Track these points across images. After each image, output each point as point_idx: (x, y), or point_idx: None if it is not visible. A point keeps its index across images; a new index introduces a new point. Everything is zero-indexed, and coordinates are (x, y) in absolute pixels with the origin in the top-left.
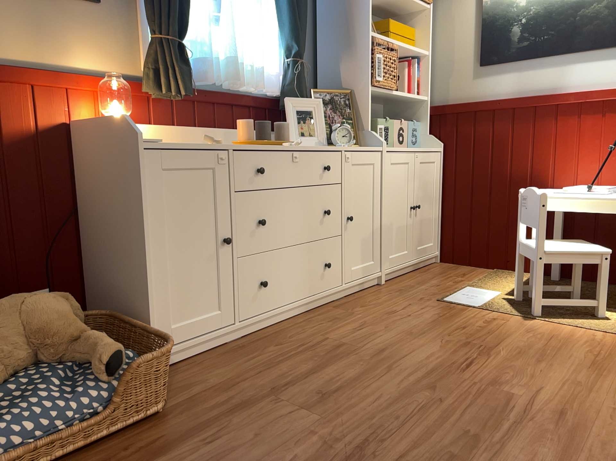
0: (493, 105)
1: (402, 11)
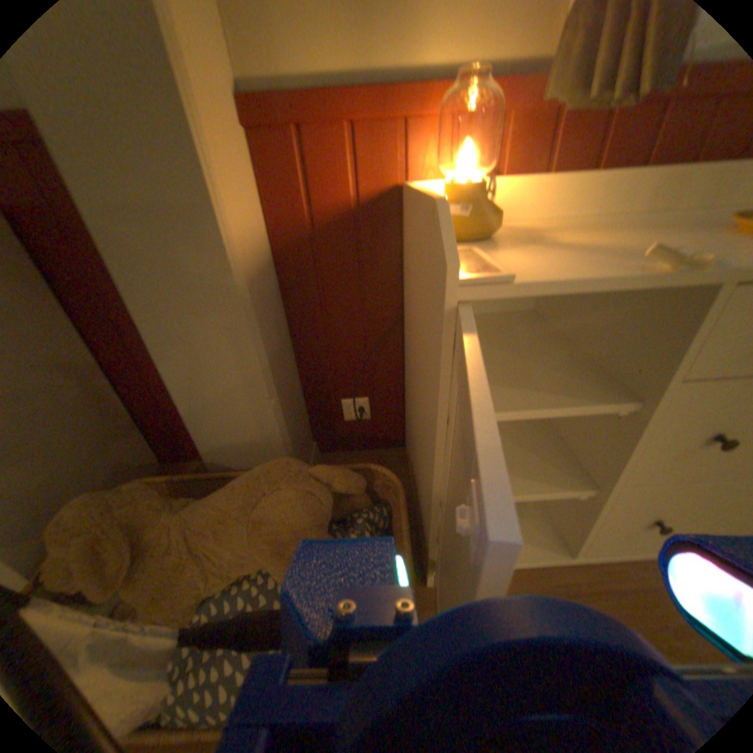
0: None
1: None
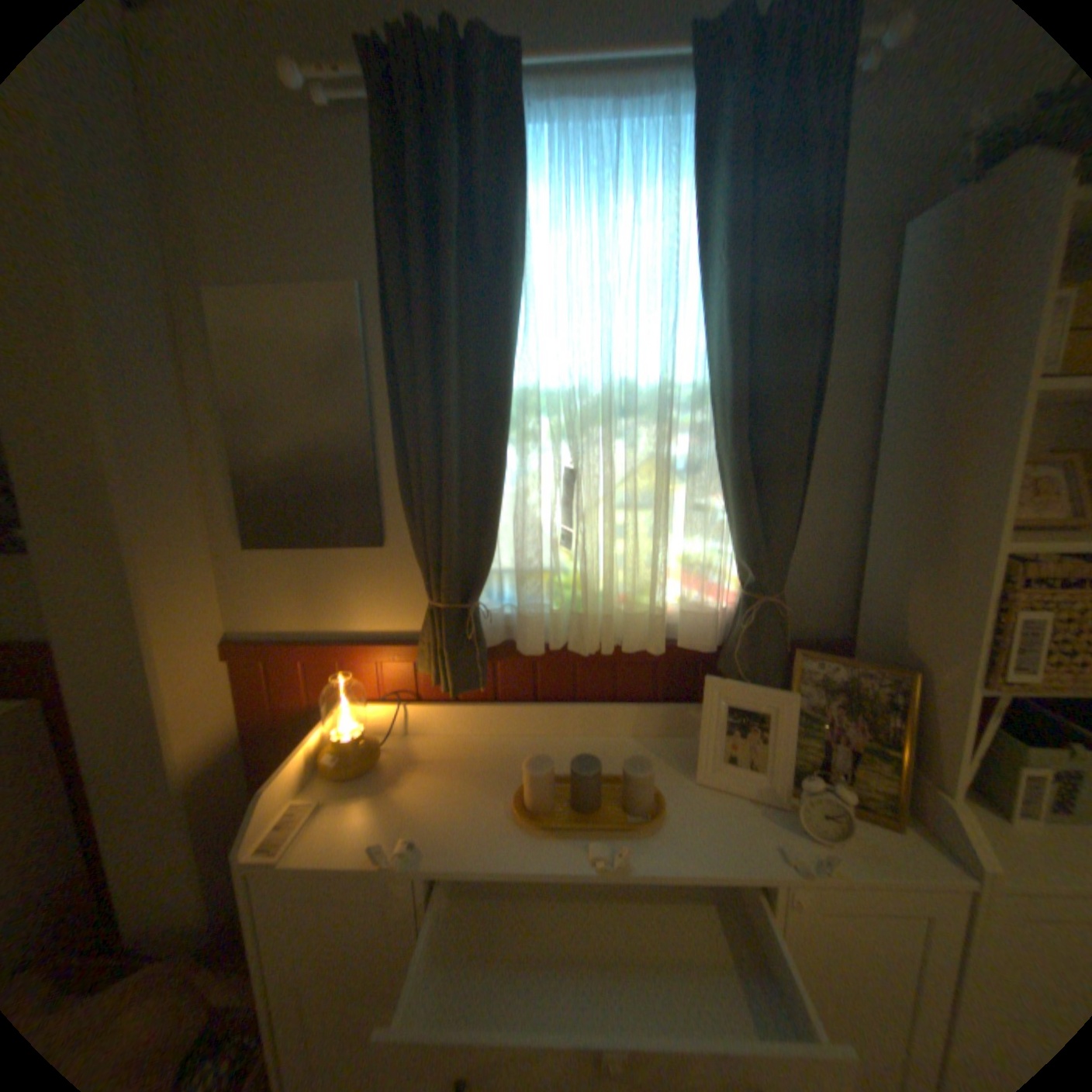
0: None
1: None
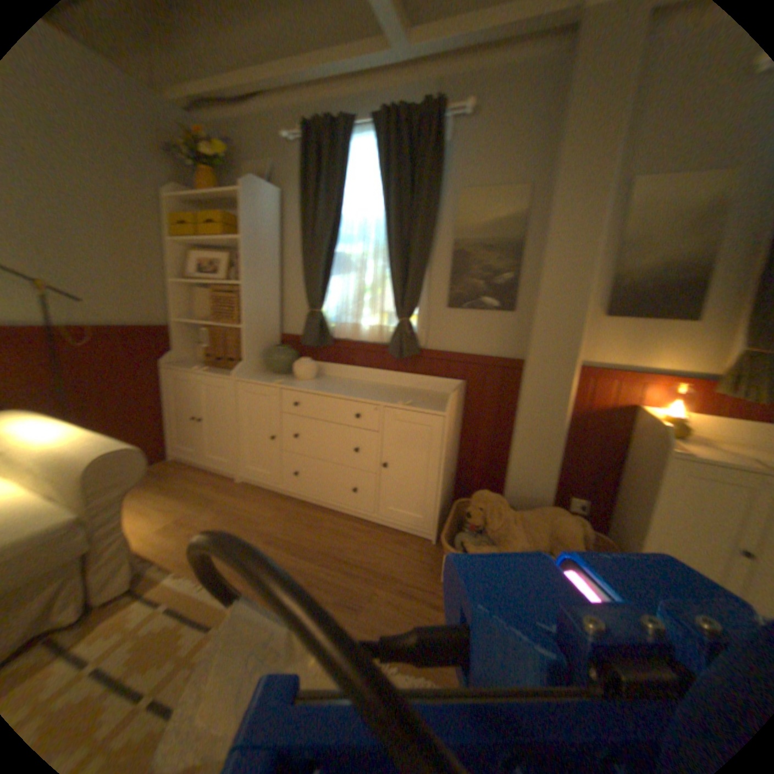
0: None
1: None
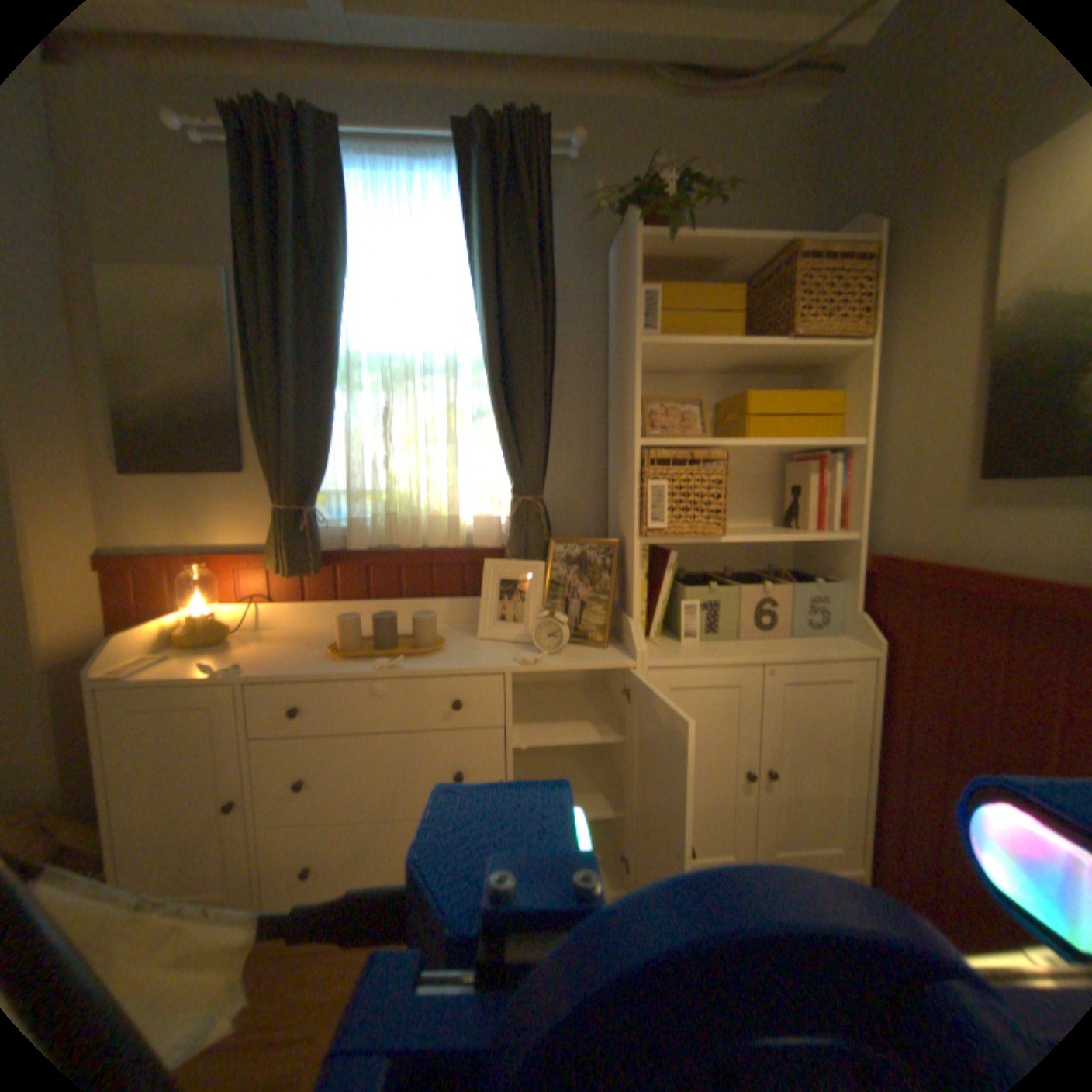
0: (1011, 590)
1: (815, 358)
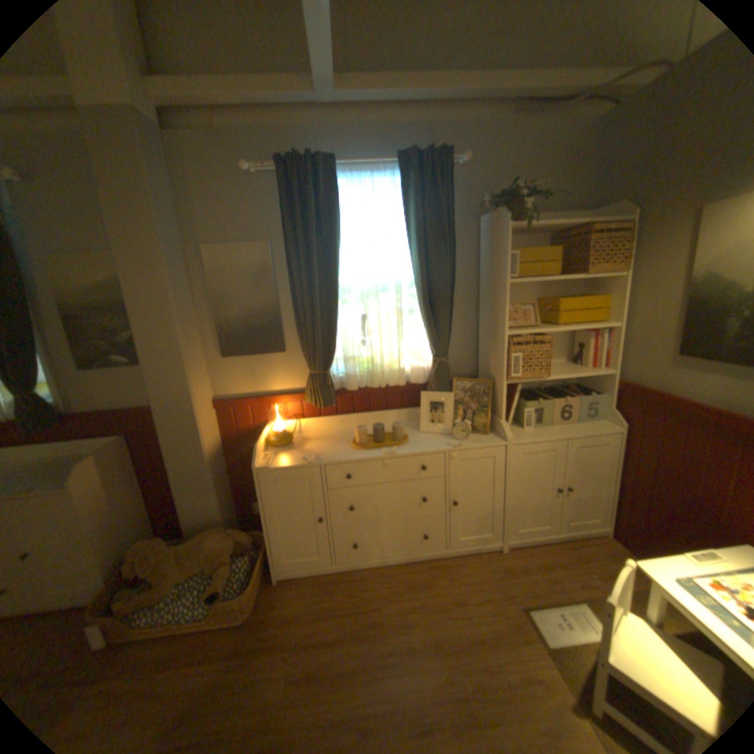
0: (689, 408)
1: (594, 276)
